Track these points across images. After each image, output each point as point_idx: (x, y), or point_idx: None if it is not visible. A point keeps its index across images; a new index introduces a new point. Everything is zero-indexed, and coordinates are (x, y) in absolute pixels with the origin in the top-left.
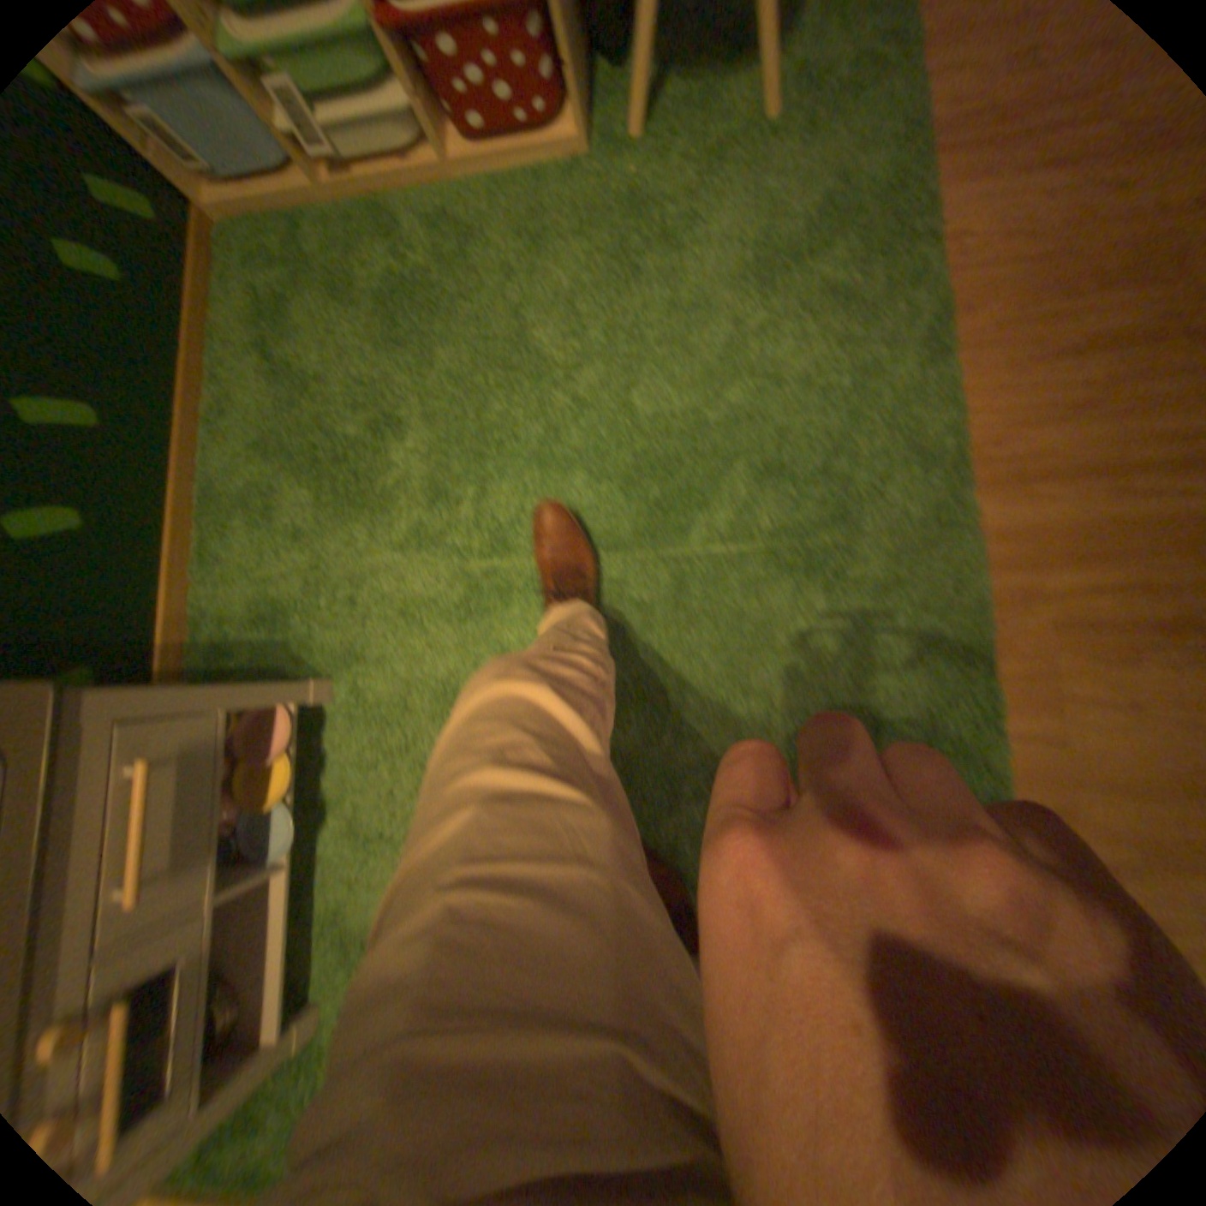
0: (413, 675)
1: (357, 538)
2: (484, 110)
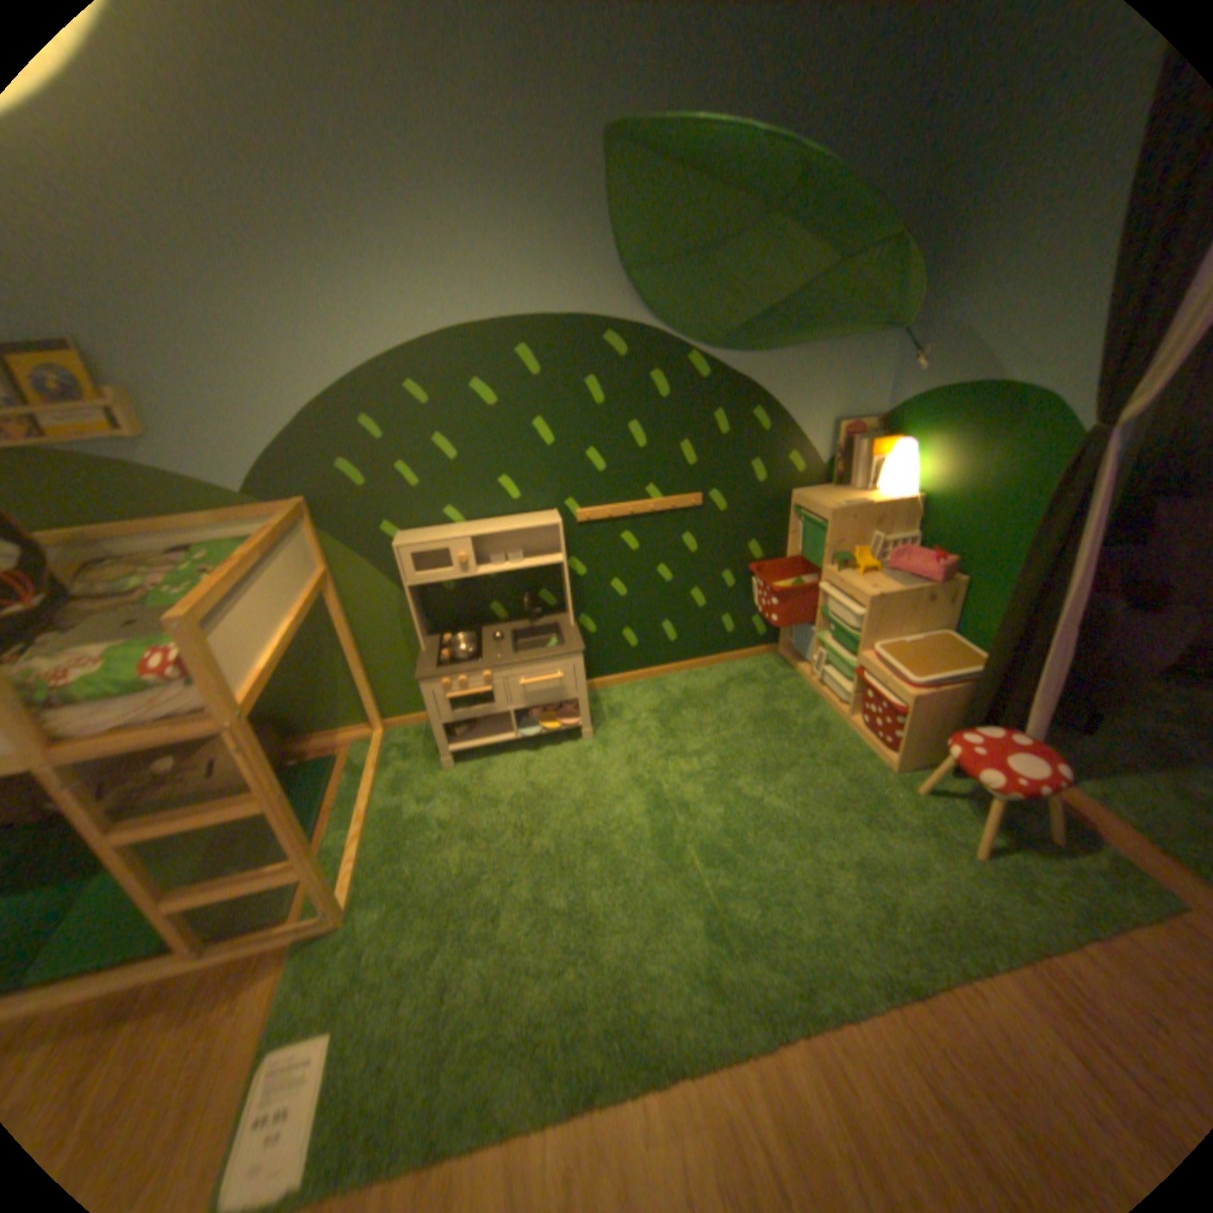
0: (598, 769)
1: (654, 734)
2: (869, 723)
